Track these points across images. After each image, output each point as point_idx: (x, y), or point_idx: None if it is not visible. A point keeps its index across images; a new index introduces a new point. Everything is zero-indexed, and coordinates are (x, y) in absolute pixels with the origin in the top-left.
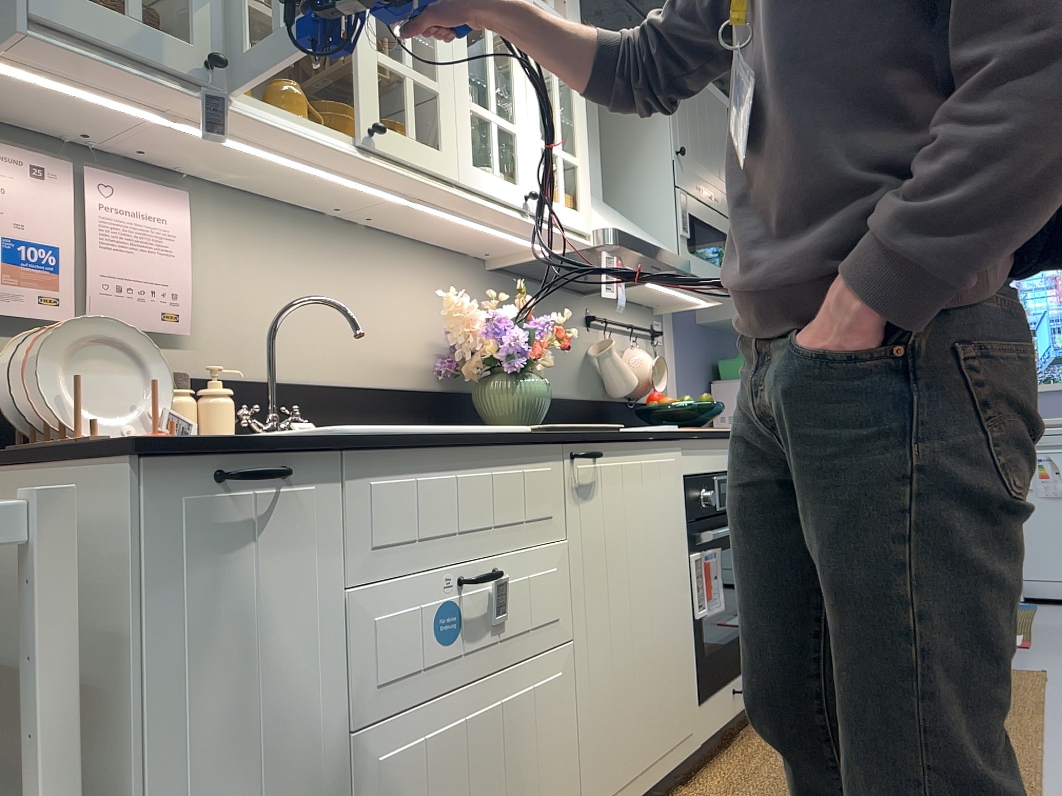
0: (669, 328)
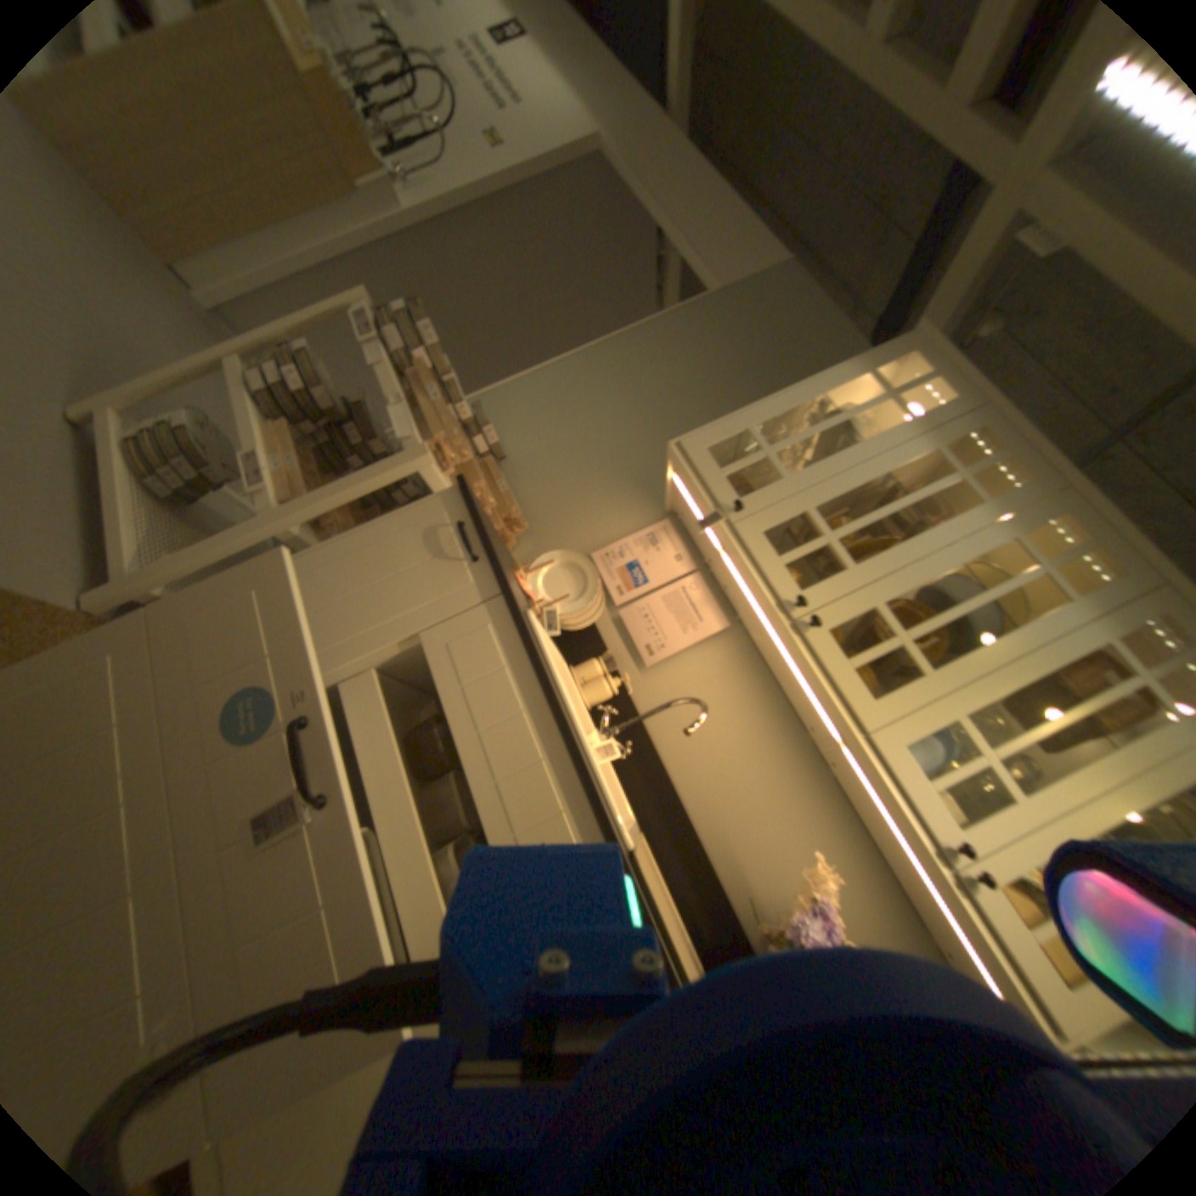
0: None
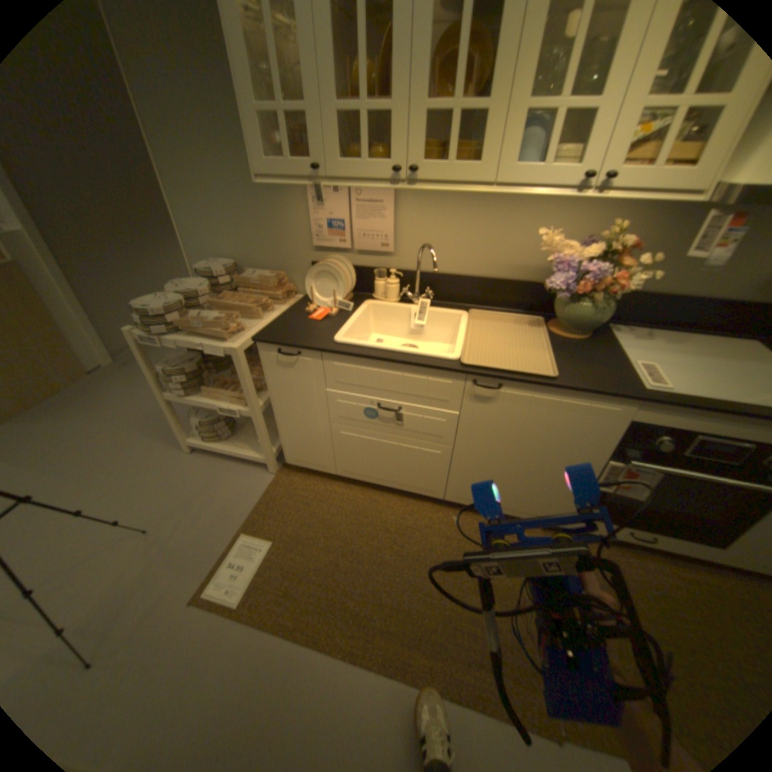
0: None
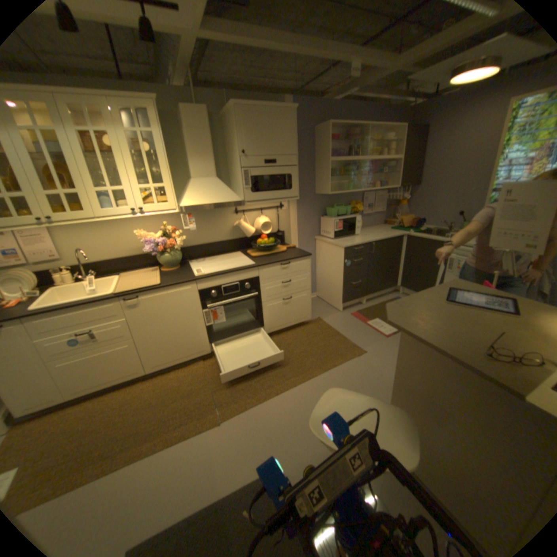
0: (291, 202)
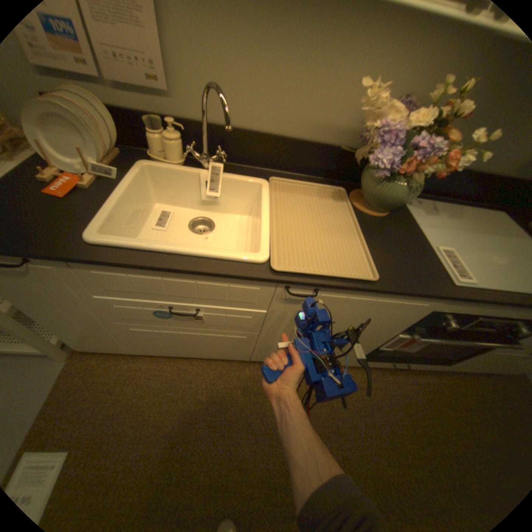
0: None
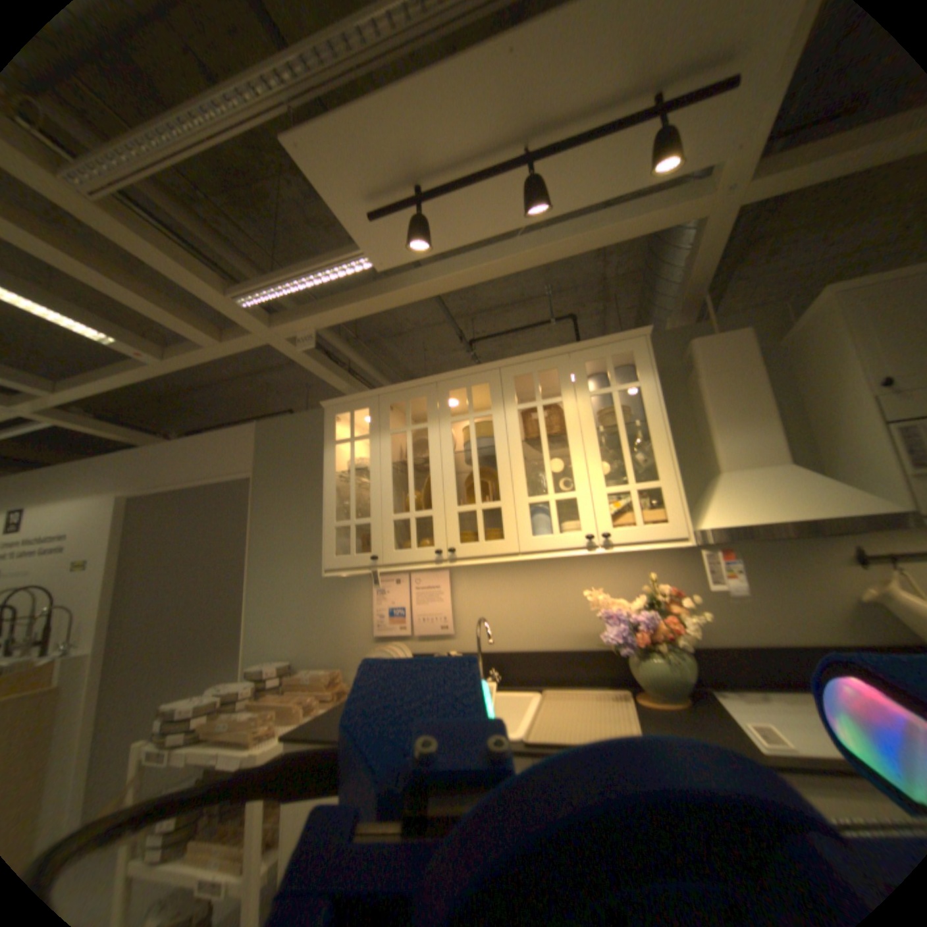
0: None
